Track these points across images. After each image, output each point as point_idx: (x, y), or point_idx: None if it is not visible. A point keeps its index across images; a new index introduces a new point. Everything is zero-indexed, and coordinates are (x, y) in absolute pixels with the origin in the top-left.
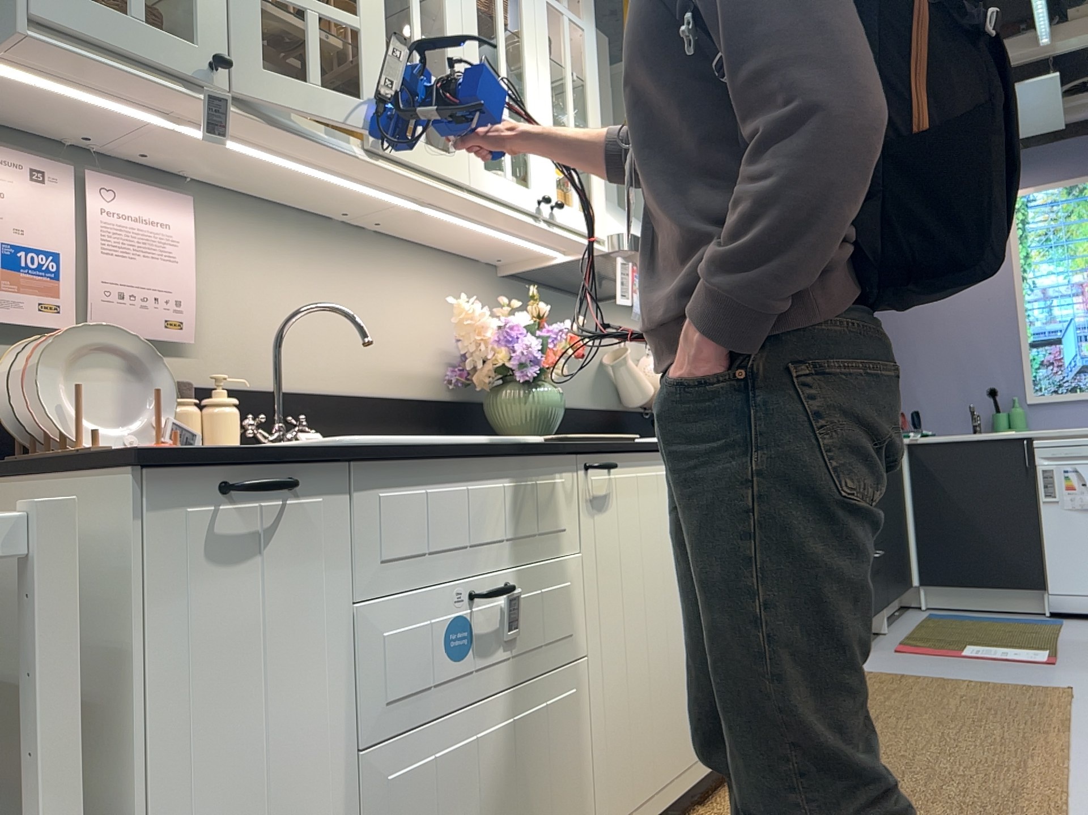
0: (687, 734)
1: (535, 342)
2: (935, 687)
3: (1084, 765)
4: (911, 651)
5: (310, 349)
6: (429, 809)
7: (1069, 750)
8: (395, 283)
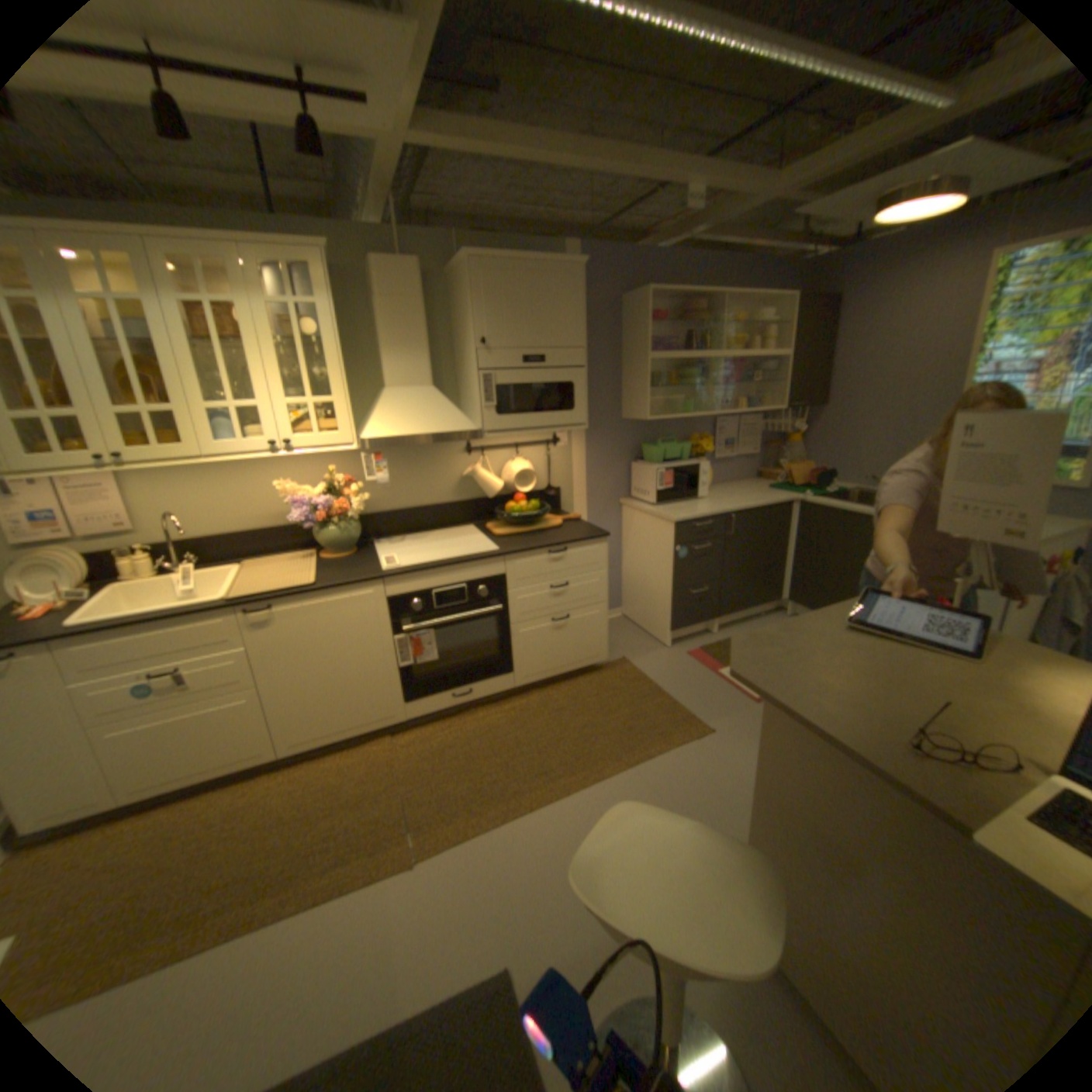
0: (367, 713)
1: (335, 500)
2: (640, 699)
3: (585, 798)
4: (693, 660)
5: (209, 518)
6: (138, 746)
7: (602, 783)
8: (263, 472)
